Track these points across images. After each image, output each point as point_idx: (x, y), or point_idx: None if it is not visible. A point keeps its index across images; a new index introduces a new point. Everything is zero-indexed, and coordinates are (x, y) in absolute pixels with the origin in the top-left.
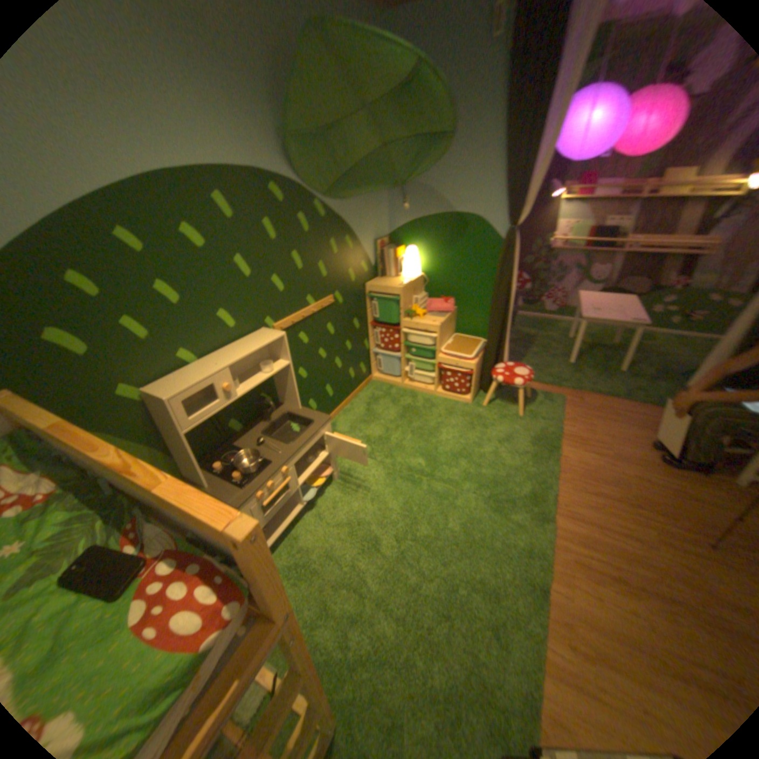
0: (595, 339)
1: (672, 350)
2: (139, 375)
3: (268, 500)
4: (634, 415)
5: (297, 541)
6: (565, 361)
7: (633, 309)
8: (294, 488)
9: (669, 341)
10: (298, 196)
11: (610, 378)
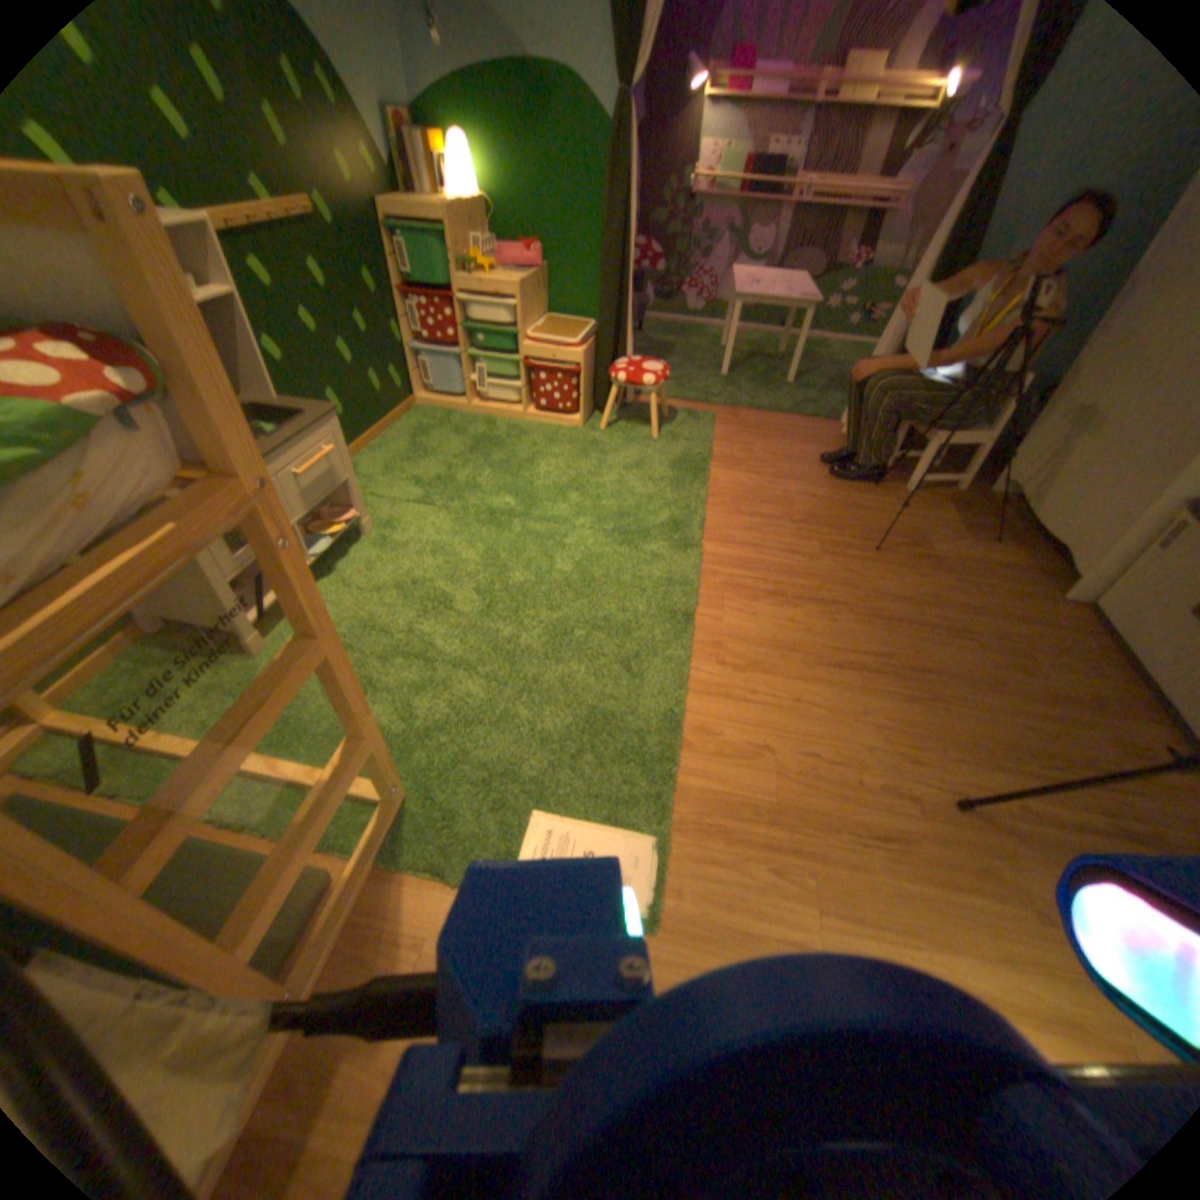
0: (751, 348)
1: (844, 359)
2: None
3: None
4: (796, 431)
5: None
6: (711, 373)
7: (799, 287)
8: None
9: (841, 350)
10: None
11: (769, 392)
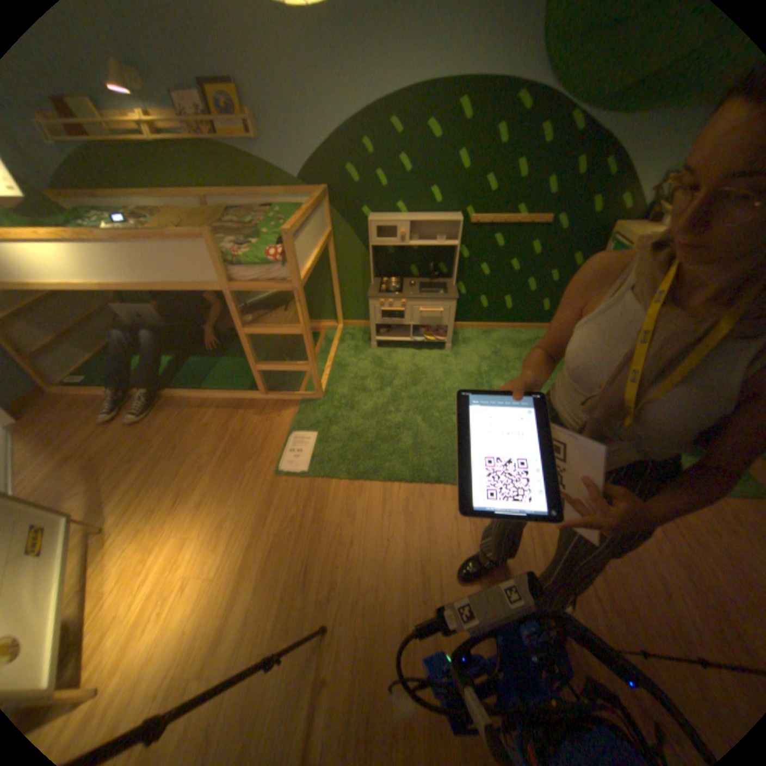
0: None
1: None
2: (374, 207)
3: (384, 310)
4: None
5: (393, 355)
6: None
7: None
8: (407, 323)
9: None
10: (553, 105)
11: None
